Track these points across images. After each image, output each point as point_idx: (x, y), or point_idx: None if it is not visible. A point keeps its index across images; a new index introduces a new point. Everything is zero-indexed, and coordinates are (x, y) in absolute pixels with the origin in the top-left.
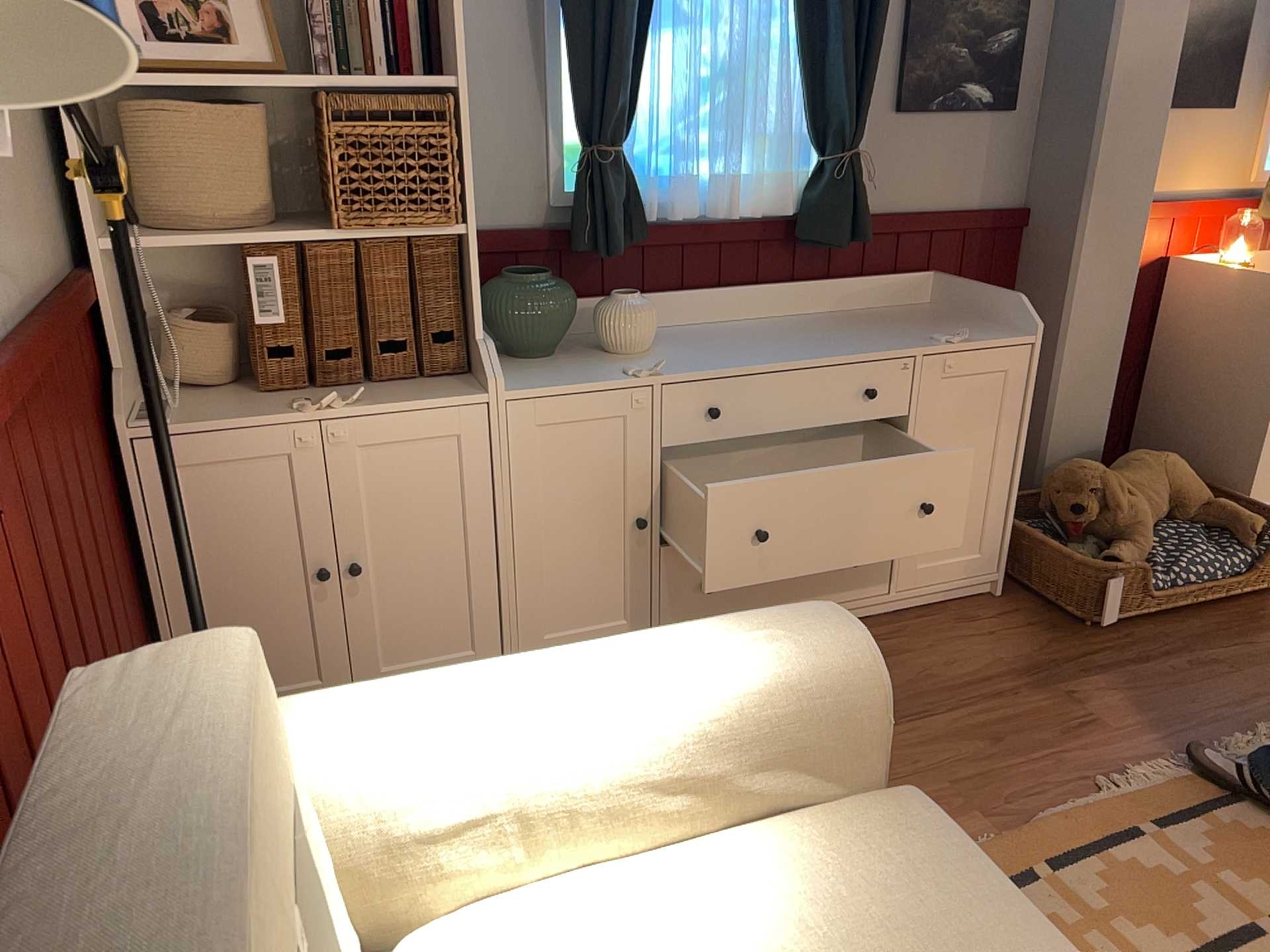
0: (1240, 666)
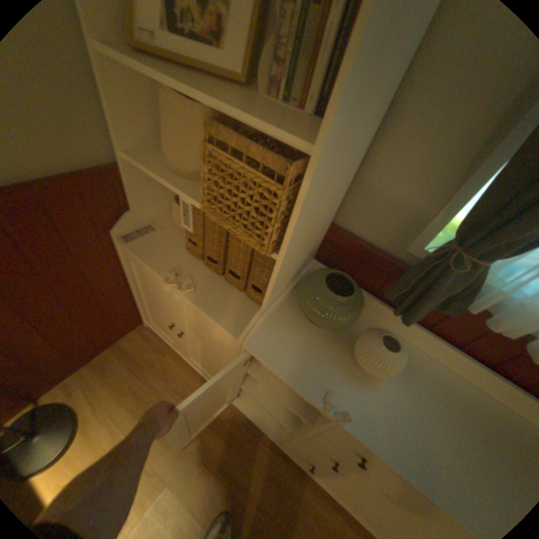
0: None
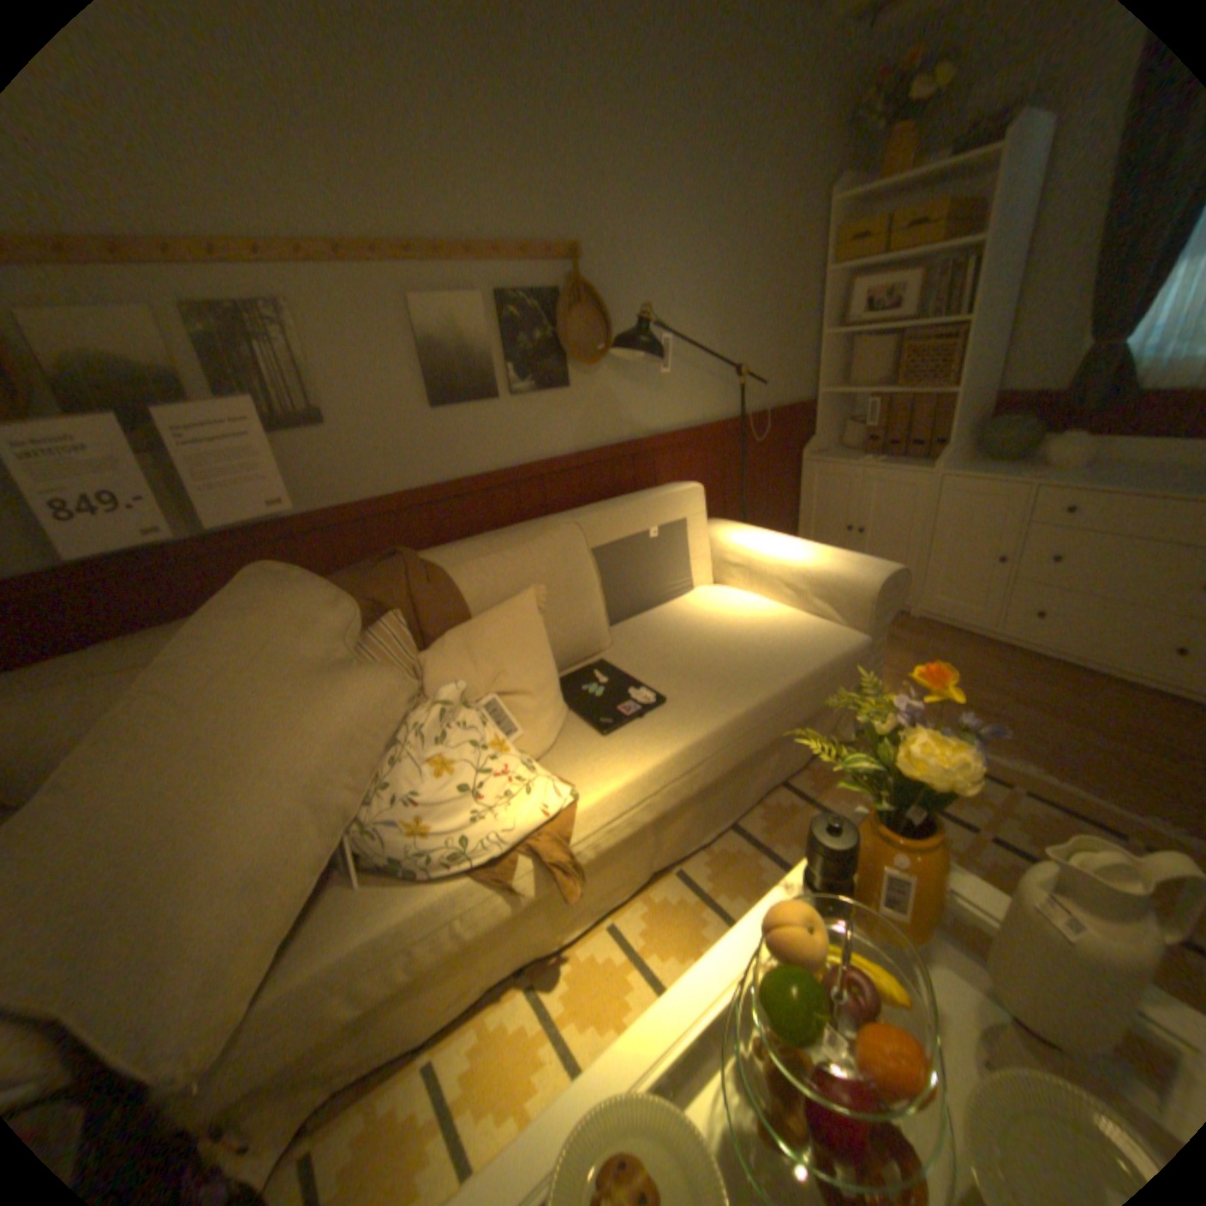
0: None
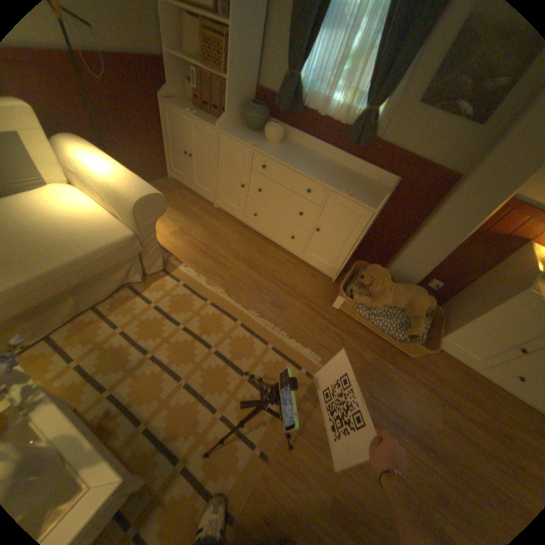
0: (344, 346)
